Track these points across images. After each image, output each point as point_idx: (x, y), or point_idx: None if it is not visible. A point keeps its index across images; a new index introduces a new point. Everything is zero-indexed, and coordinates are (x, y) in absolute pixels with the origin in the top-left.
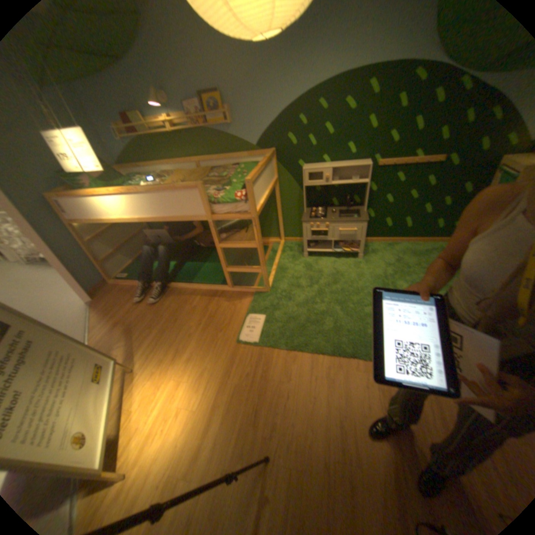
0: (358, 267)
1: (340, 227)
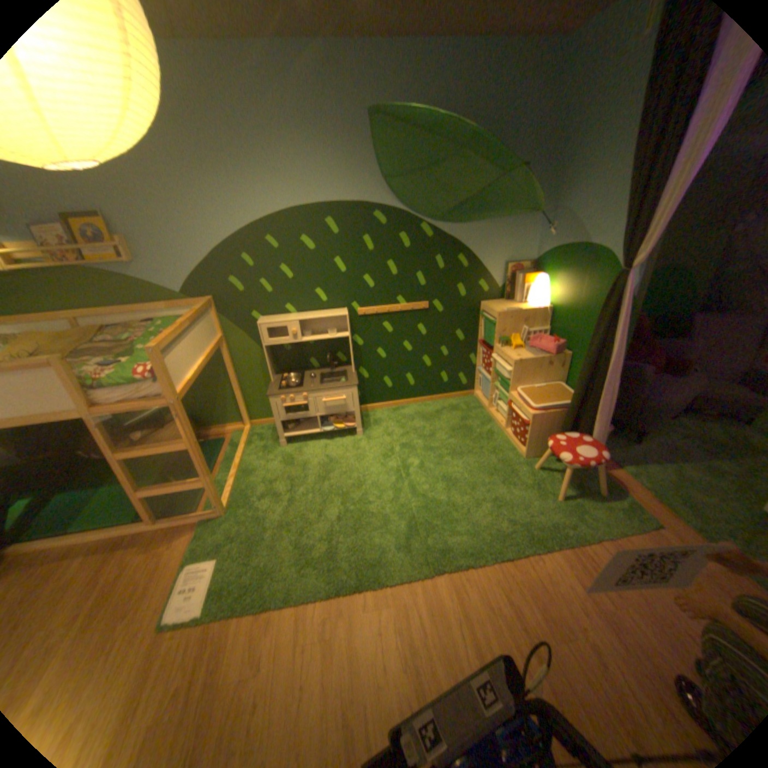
0: (359, 448)
1: (325, 398)
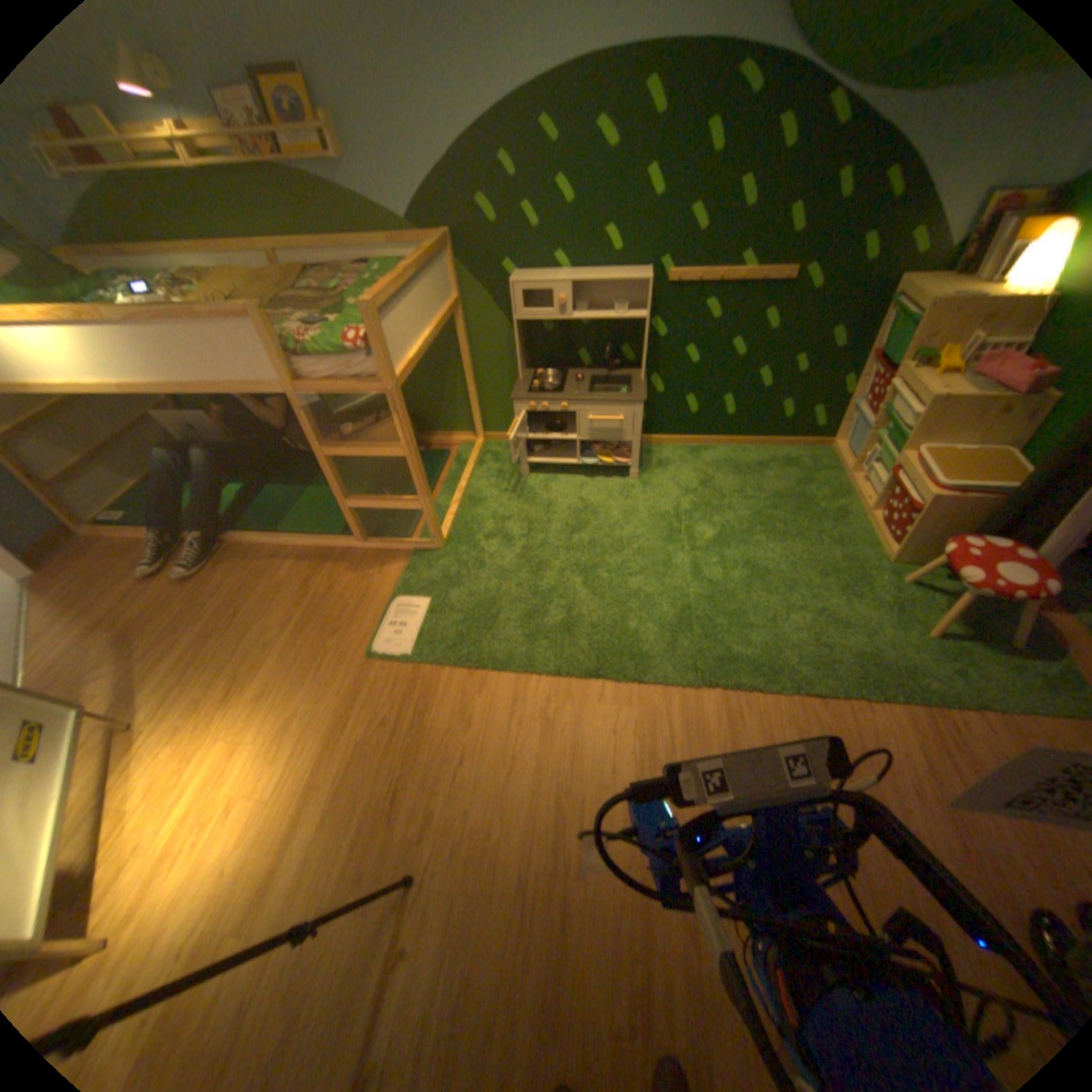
0: (628, 497)
1: (592, 415)
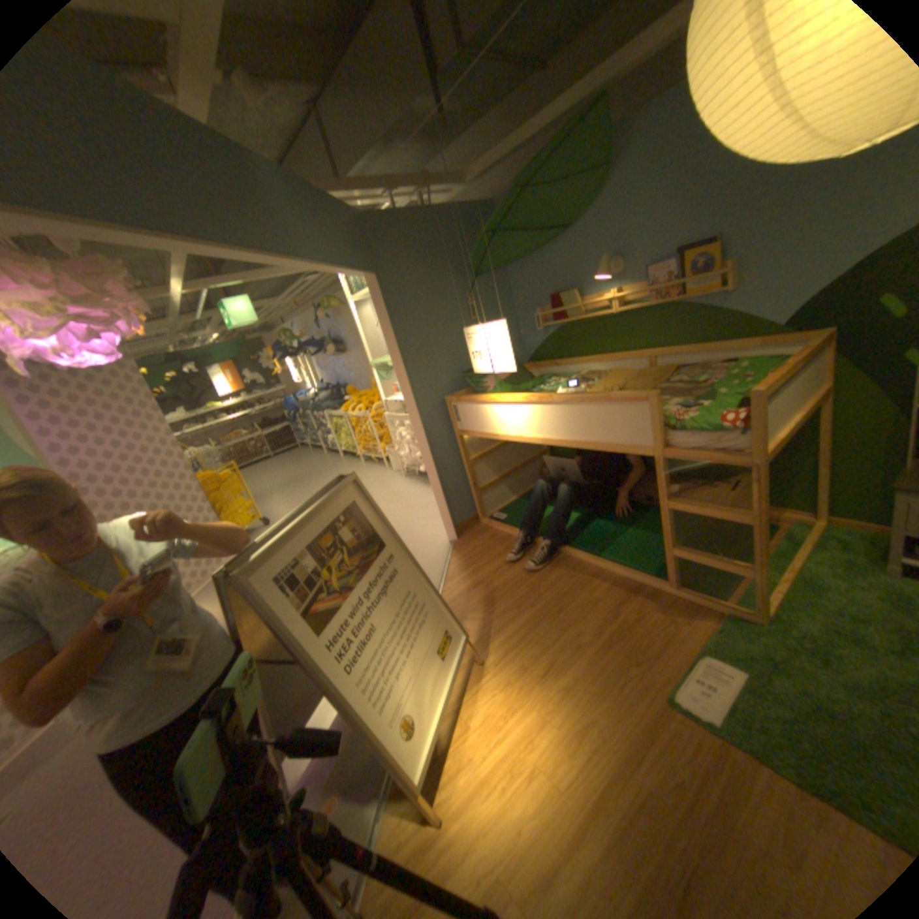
0: None
1: None
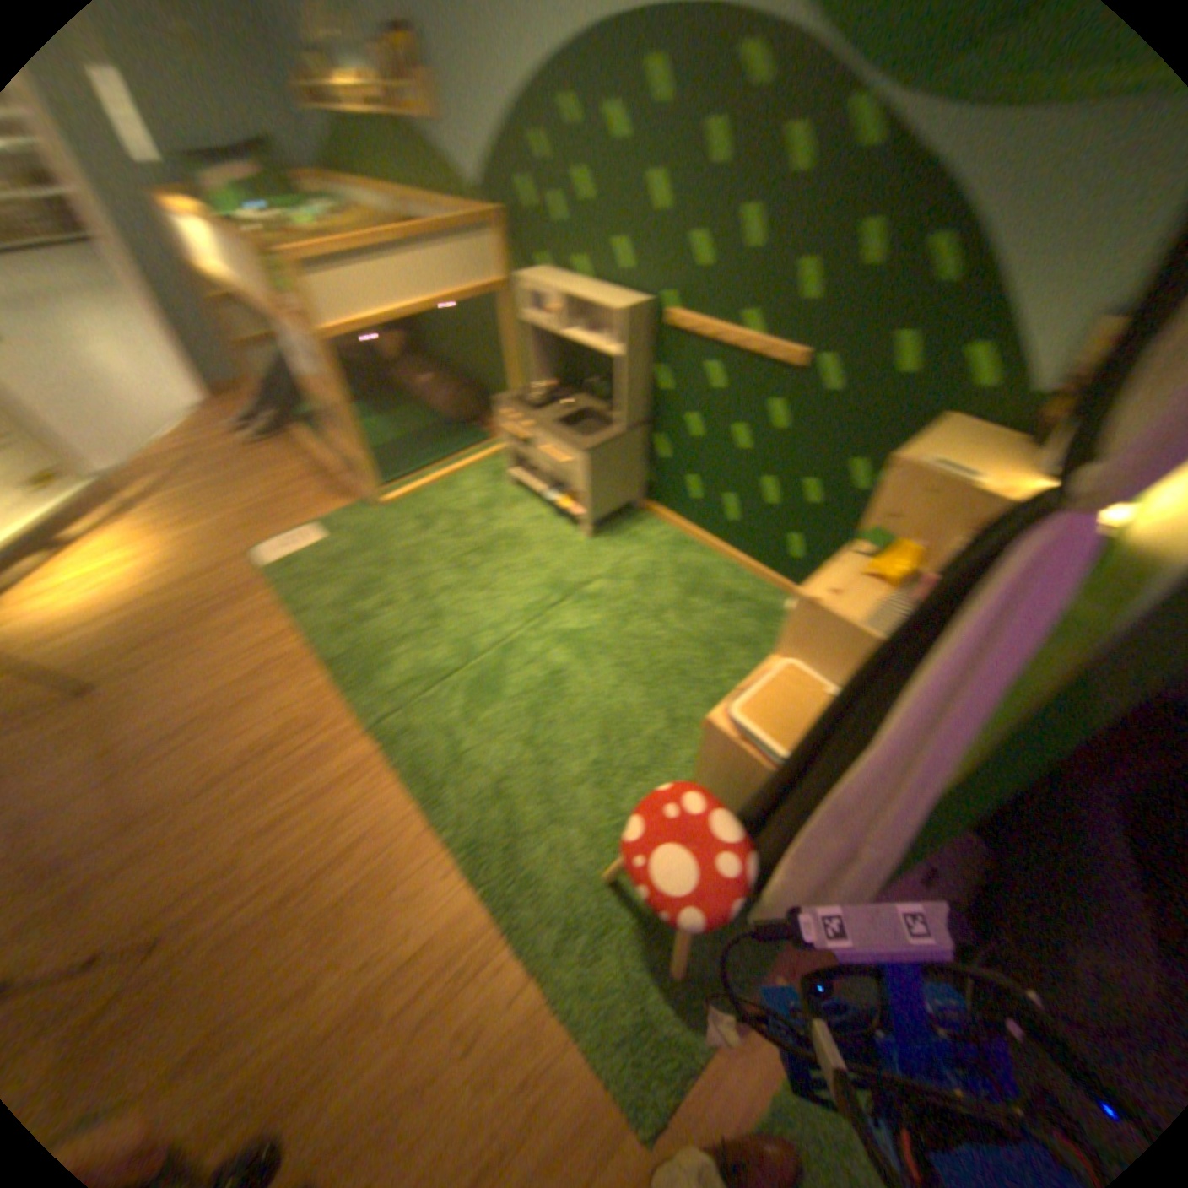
0: (557, 552)
1: (545, 447)
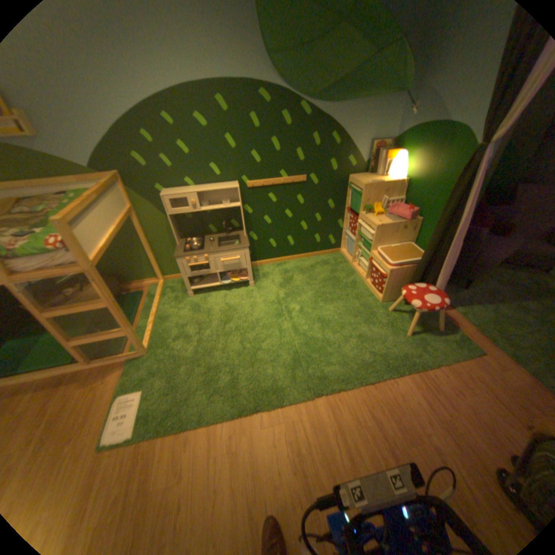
0: (251, 296)
1: (223, 258)
